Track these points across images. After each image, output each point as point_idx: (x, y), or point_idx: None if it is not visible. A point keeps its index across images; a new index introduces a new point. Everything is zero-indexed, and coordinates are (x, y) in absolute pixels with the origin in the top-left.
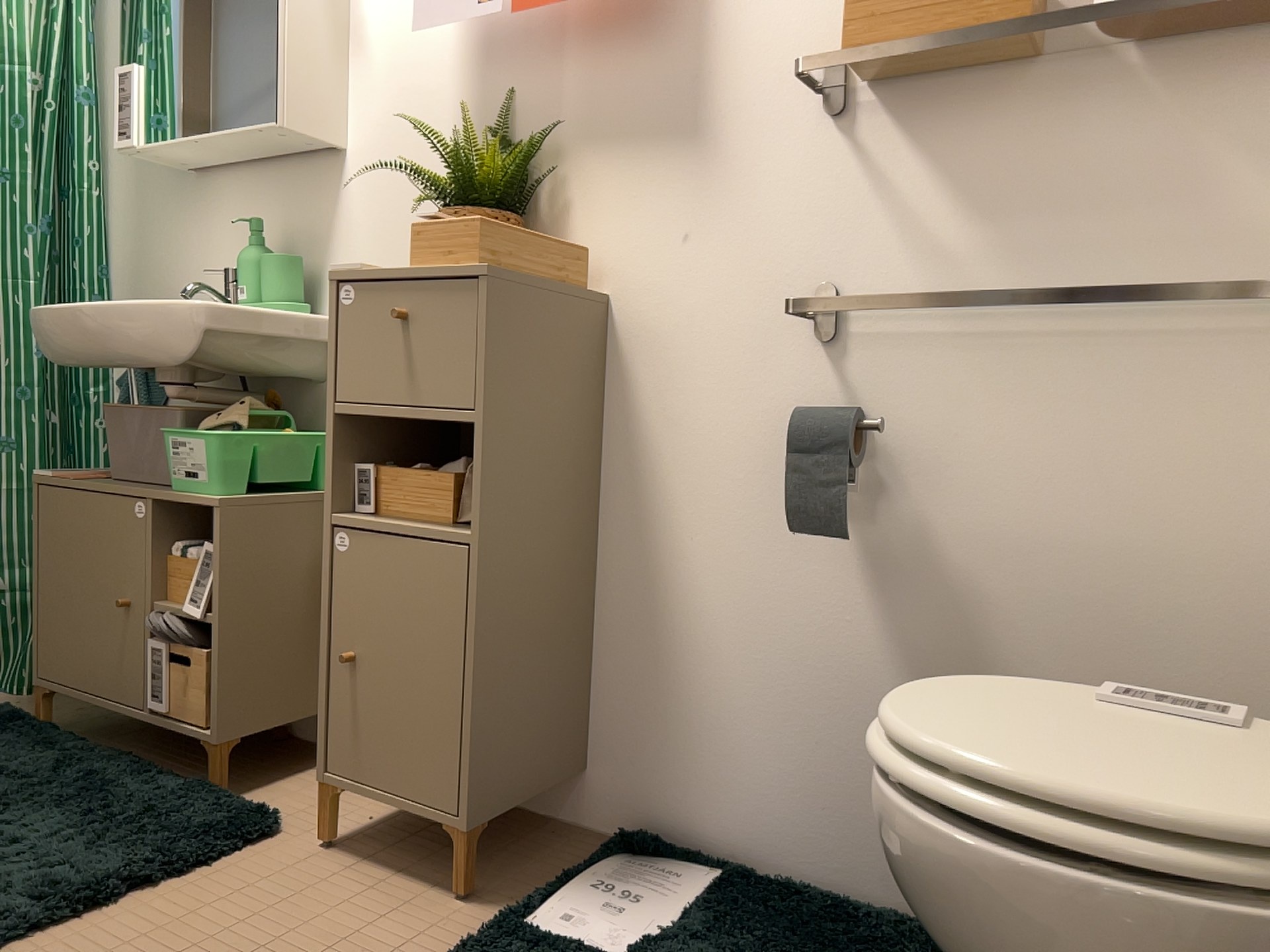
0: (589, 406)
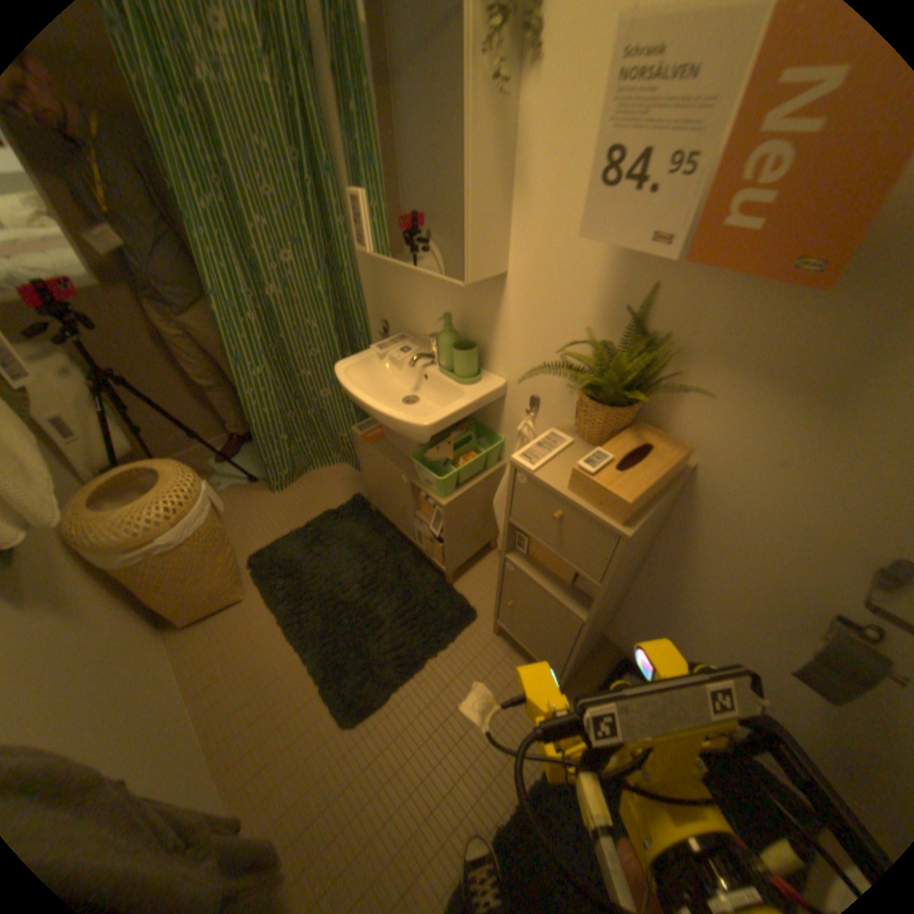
0: (662, 523)
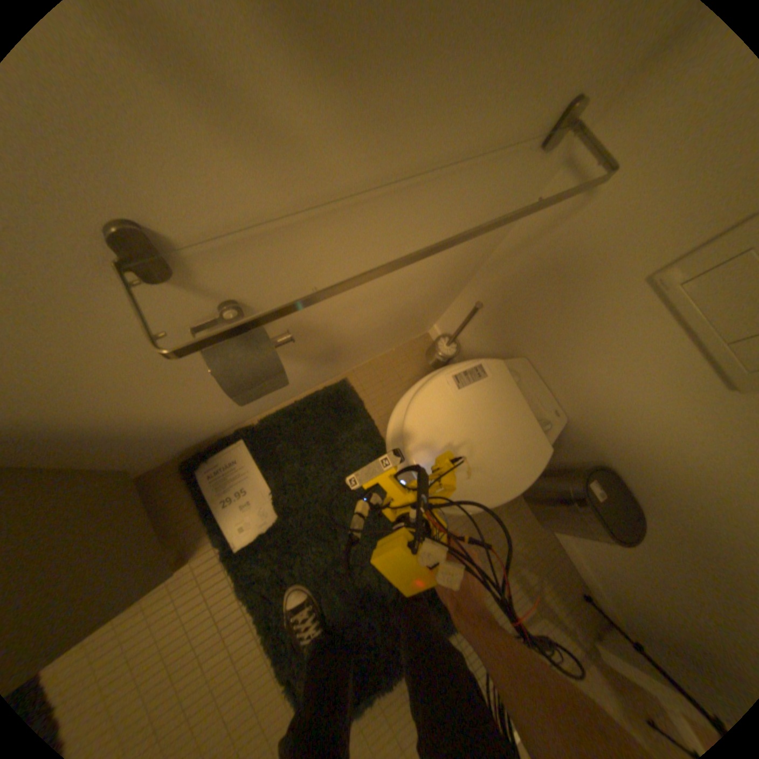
0: None
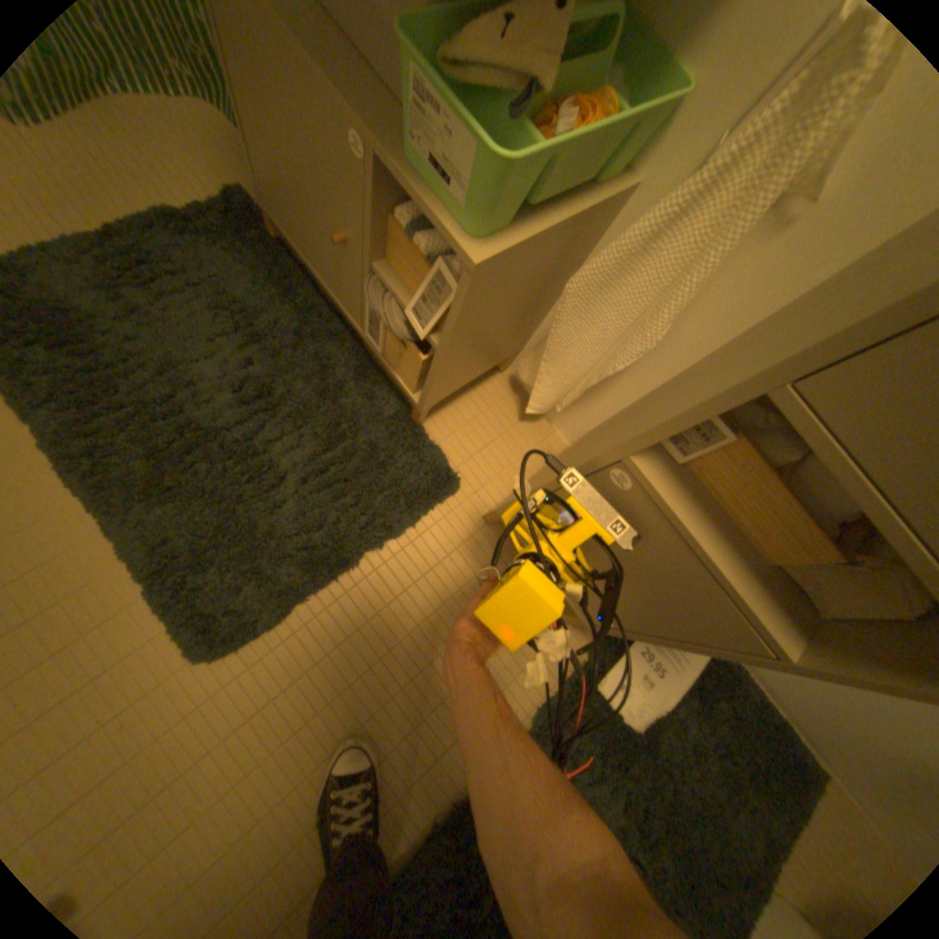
0: None
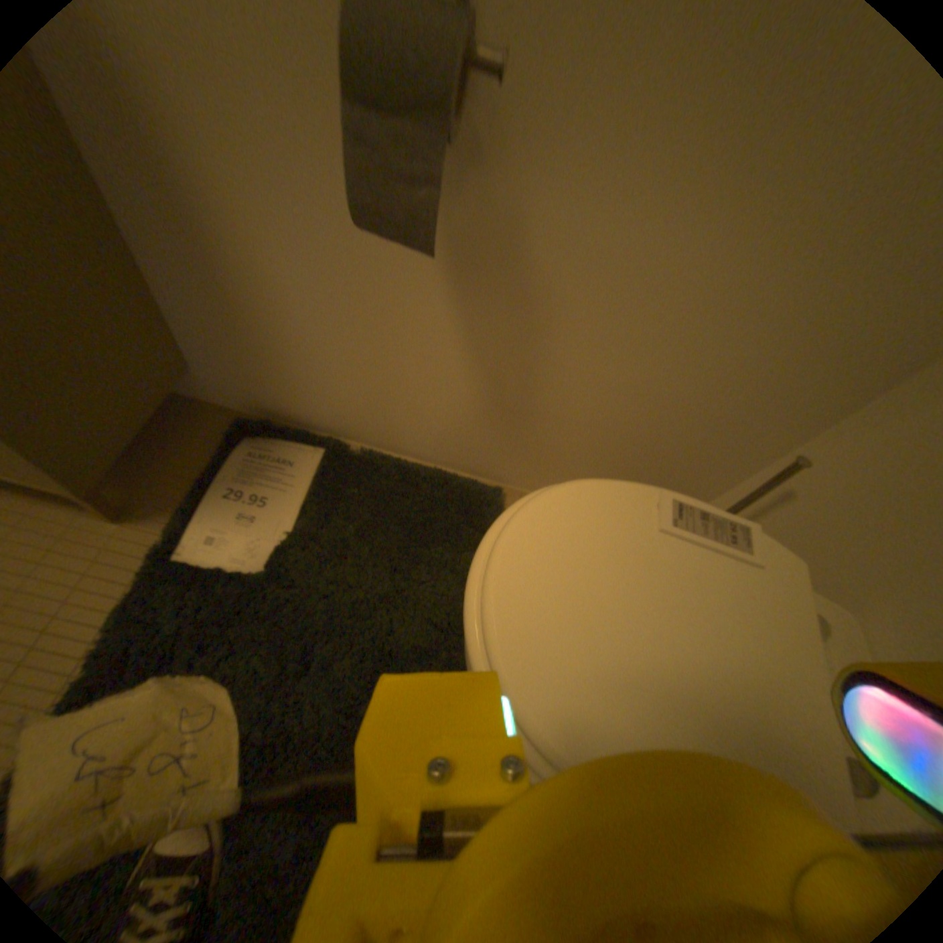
0: None
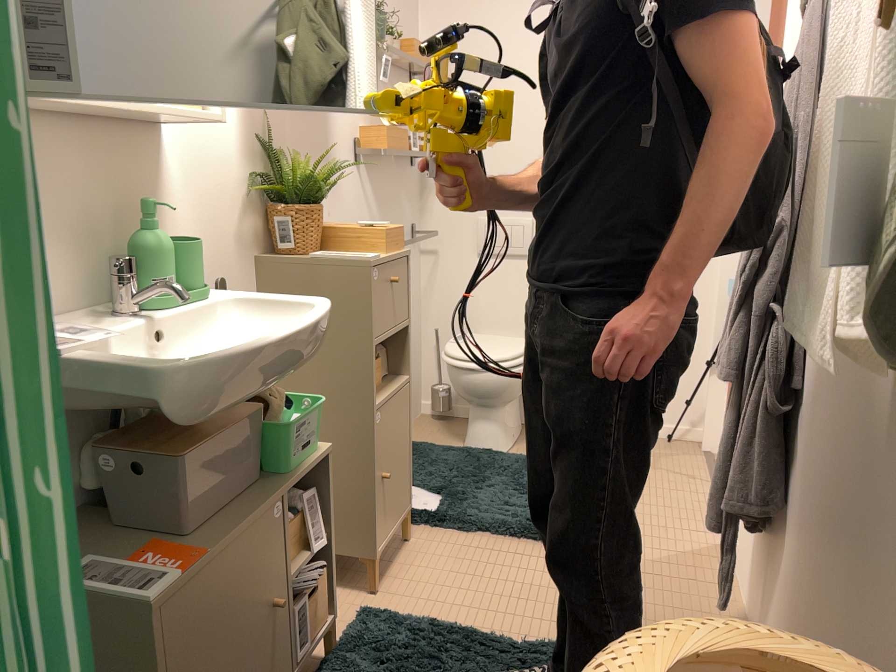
0: None
